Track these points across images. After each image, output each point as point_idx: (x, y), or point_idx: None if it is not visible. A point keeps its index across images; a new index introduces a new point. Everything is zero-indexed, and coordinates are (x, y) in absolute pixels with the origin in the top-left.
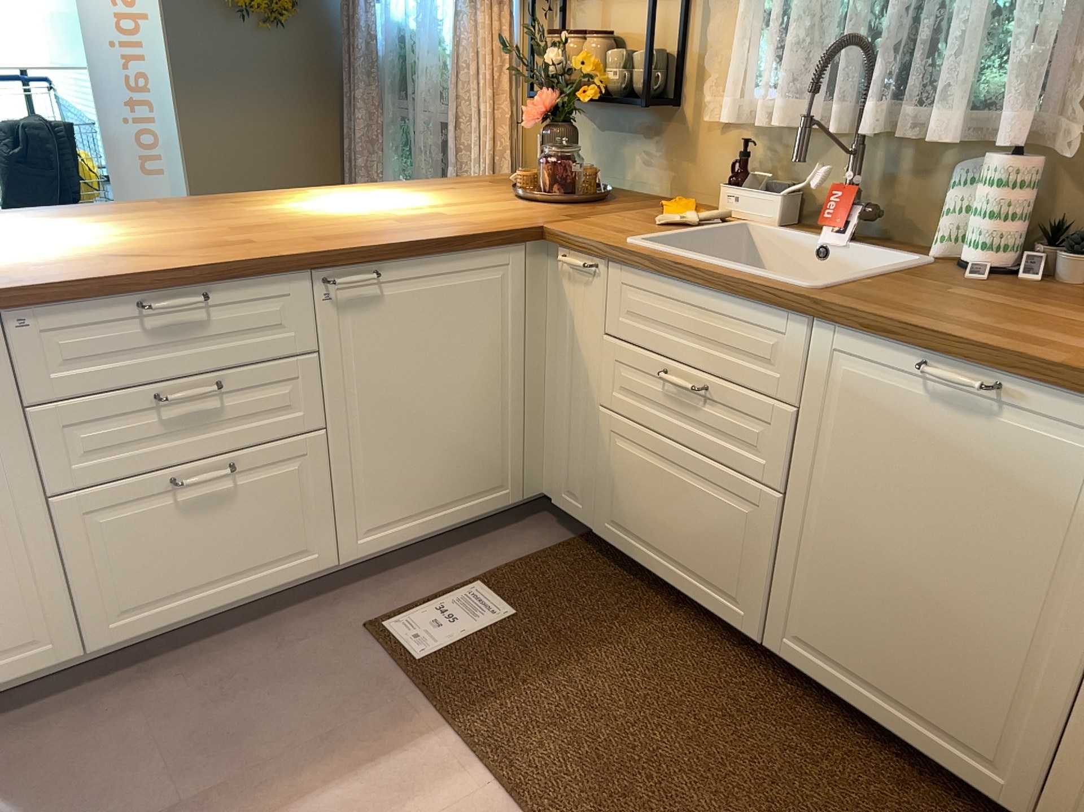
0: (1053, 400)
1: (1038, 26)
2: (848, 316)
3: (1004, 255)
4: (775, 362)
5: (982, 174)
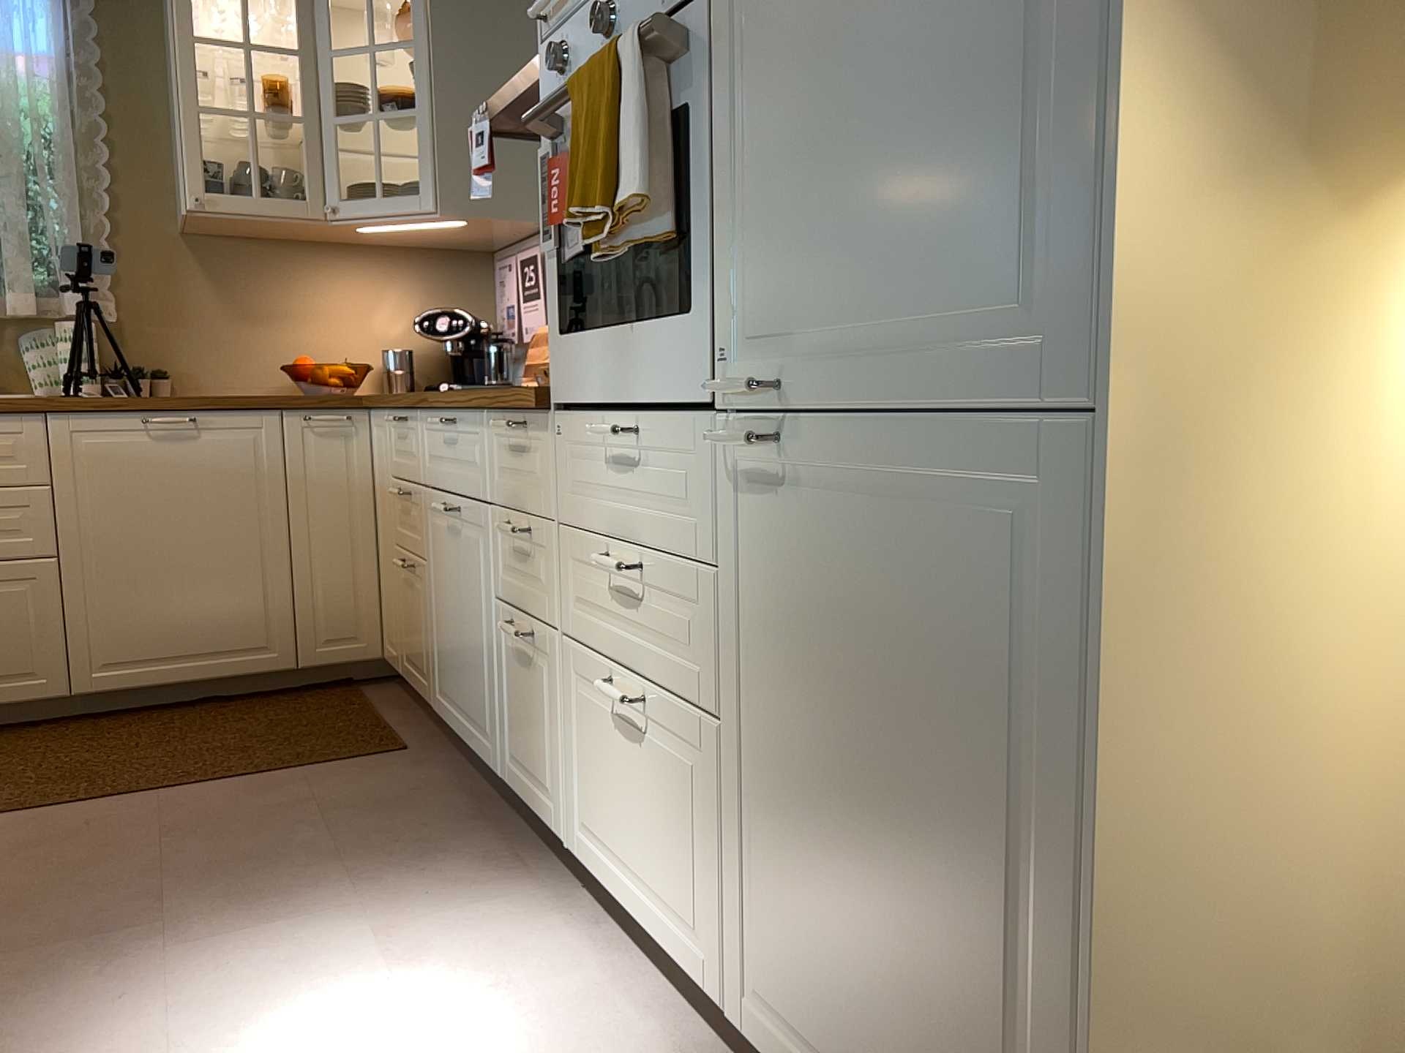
0: (225, 417)
1: (69, 241)
2: (81, 403)
3: (99, 385)
4: (18, 458)
5: (50, 339)
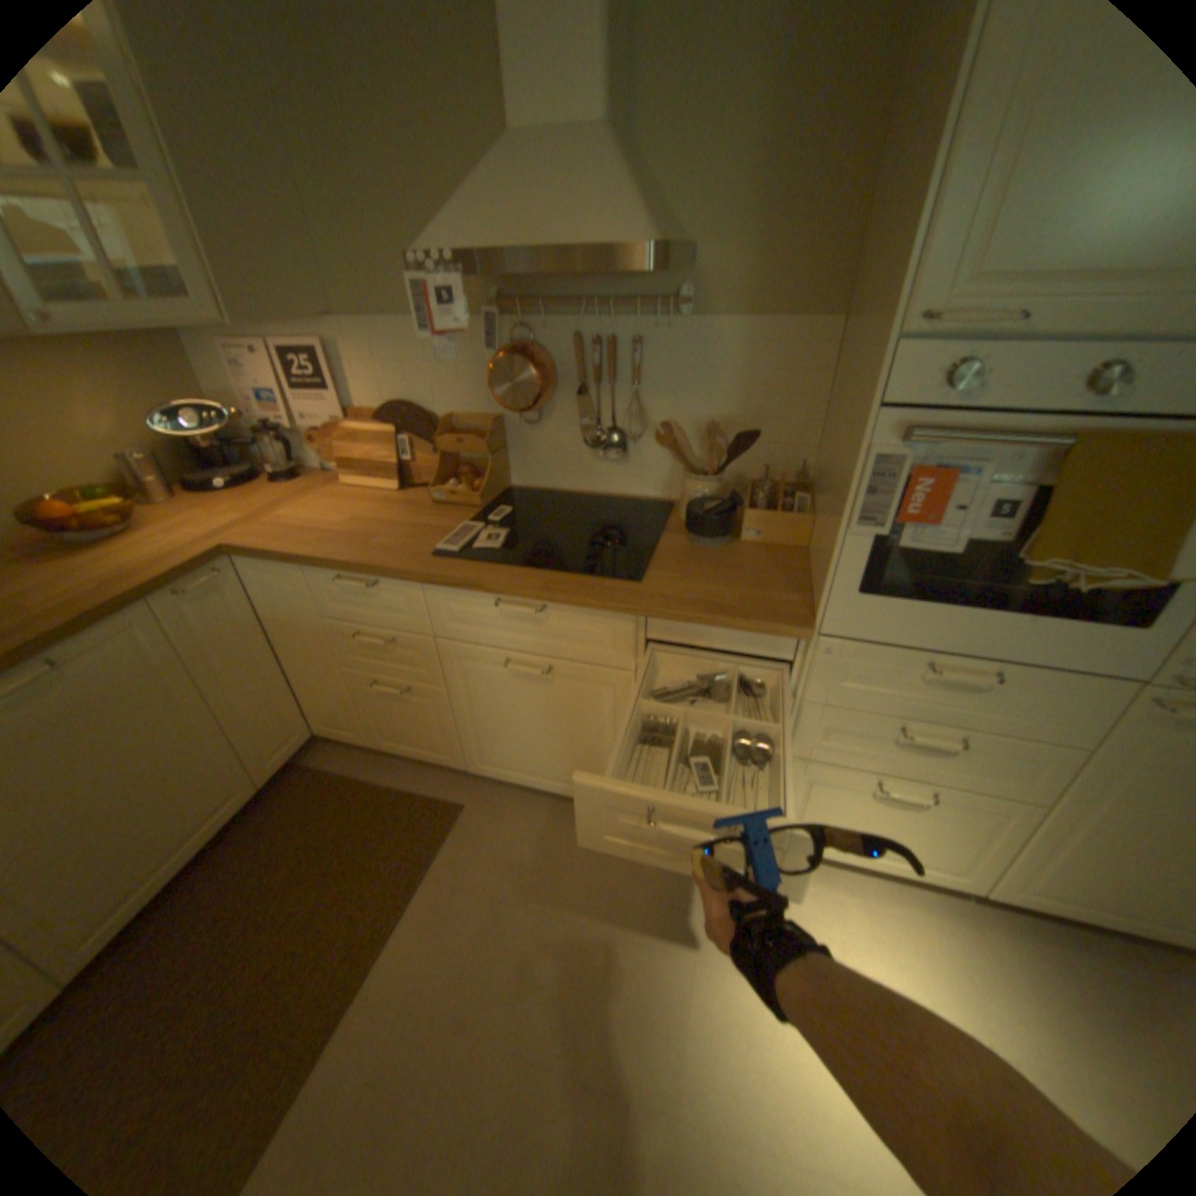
0: (85, 638)
1: None
2: None
3: None
4: None
5: None
